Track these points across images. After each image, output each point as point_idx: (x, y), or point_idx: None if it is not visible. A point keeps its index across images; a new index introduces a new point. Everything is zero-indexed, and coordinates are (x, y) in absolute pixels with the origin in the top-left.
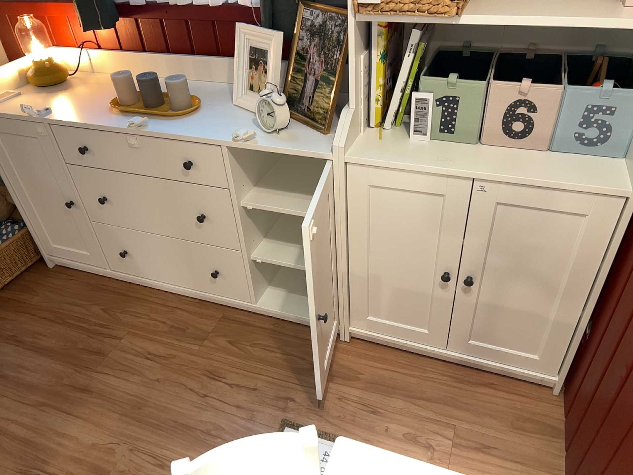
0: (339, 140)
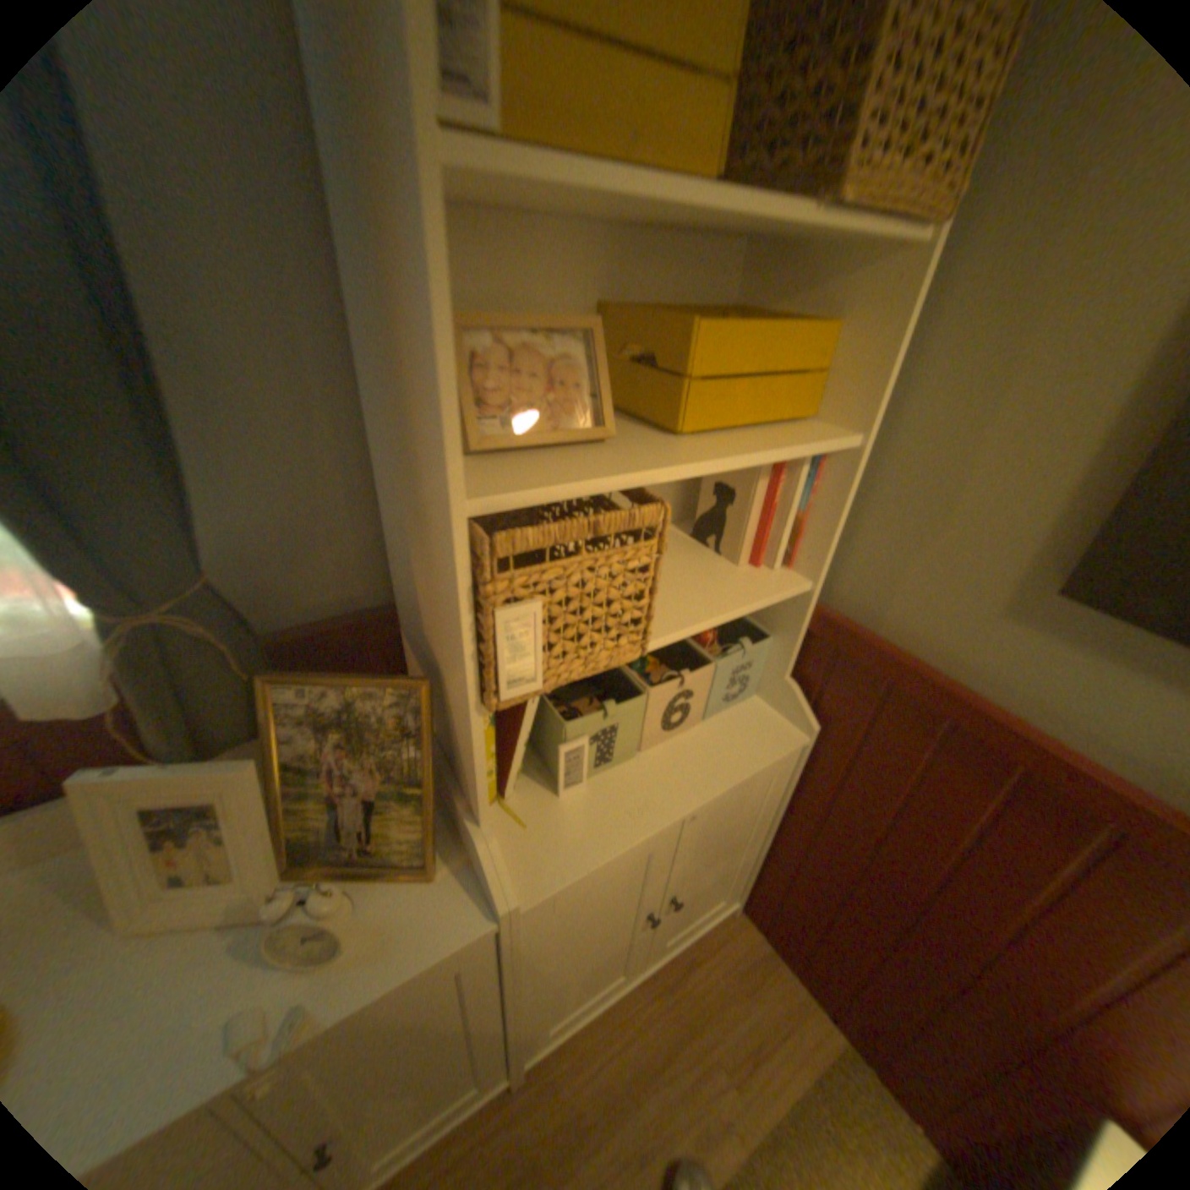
0: (502, 903)
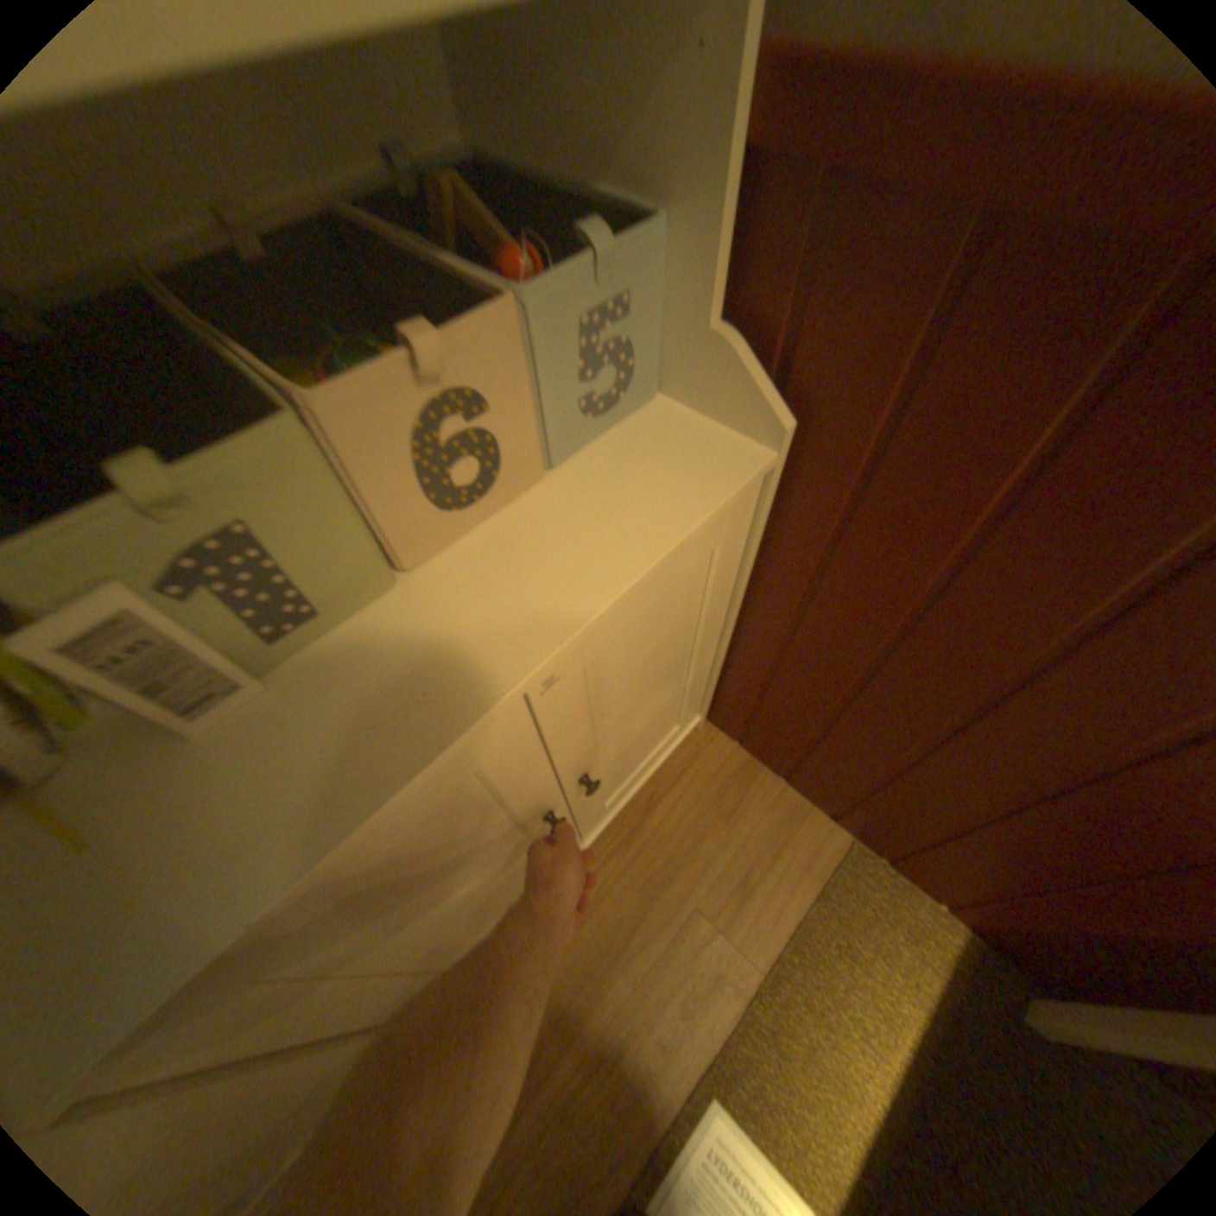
0: None
